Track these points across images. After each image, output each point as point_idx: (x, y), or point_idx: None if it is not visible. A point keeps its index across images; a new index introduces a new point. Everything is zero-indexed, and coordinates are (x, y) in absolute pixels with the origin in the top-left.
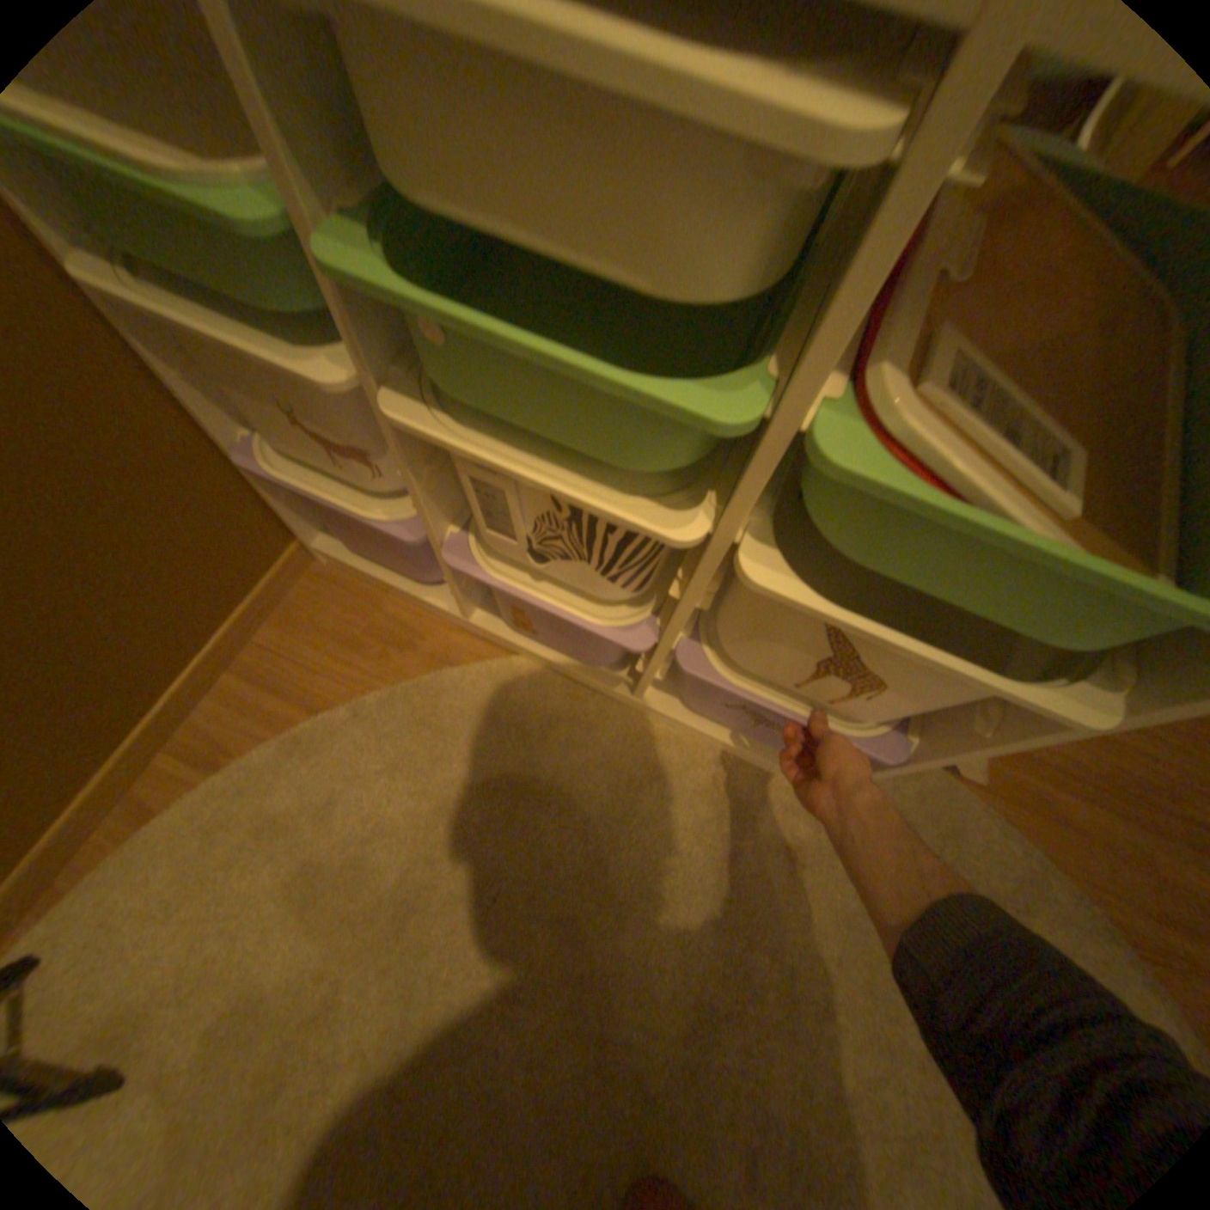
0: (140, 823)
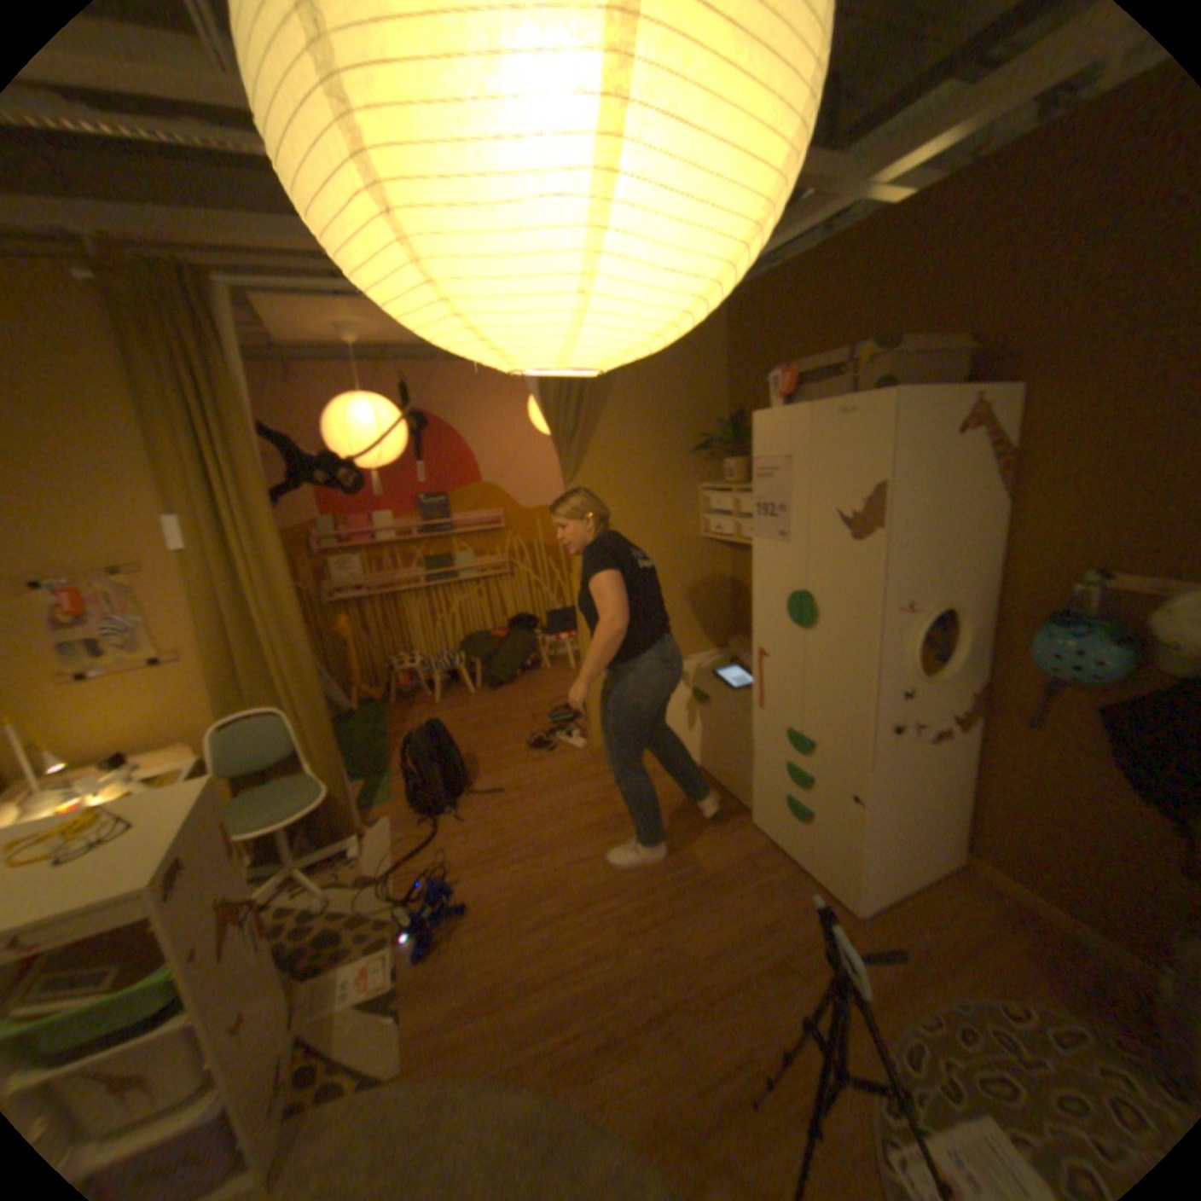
0: None
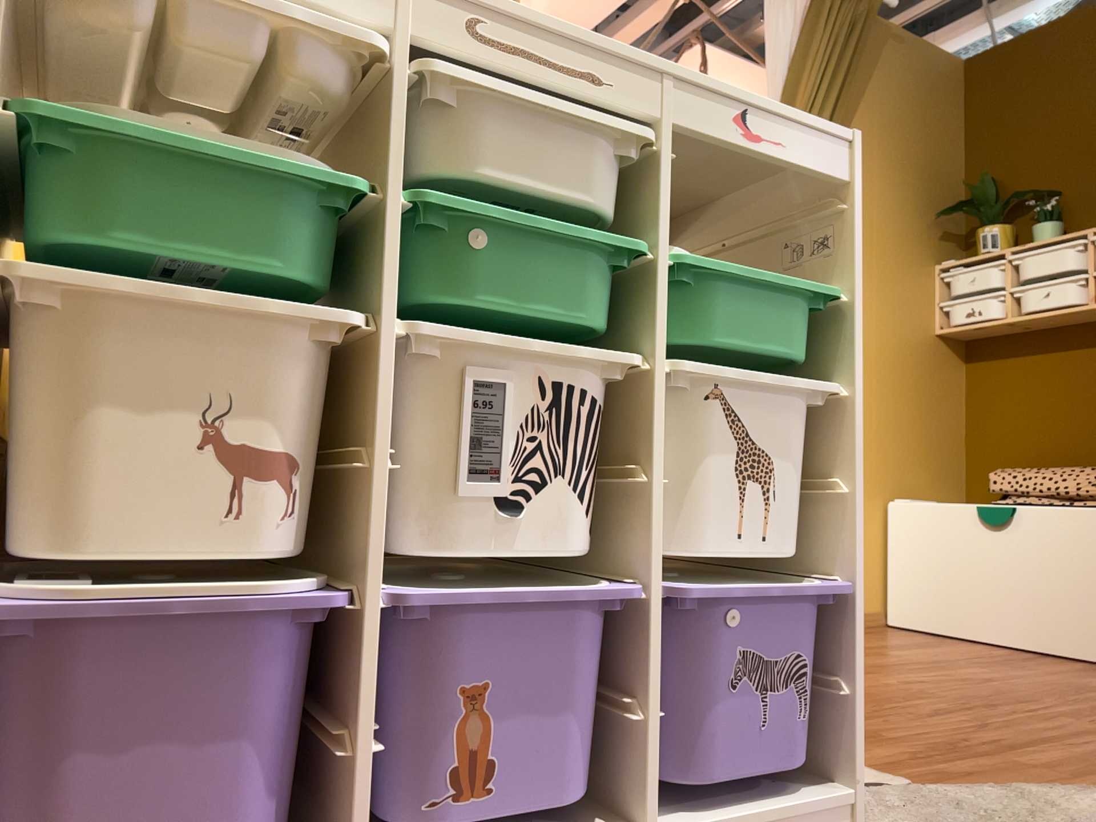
0: None
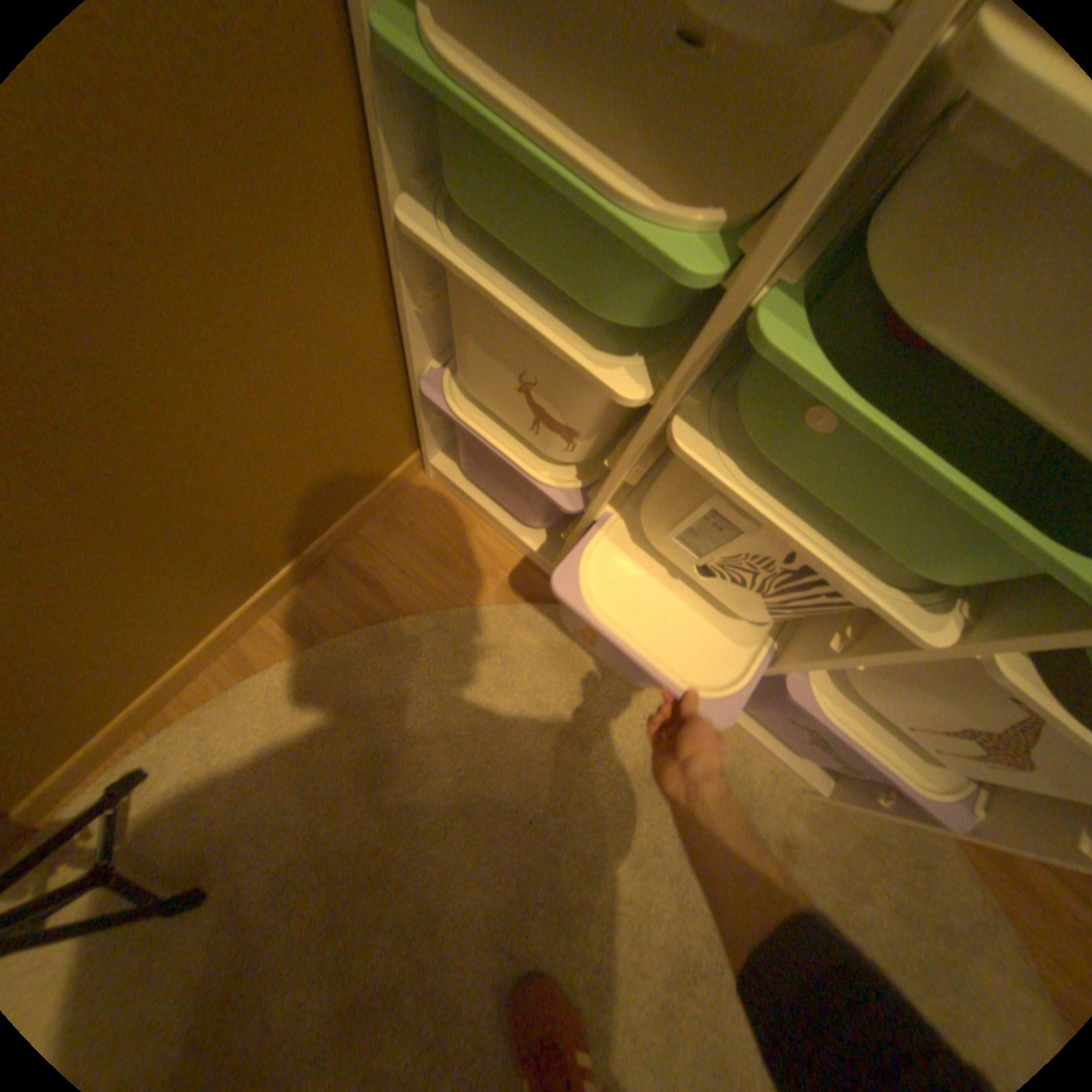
0: (243, 675)
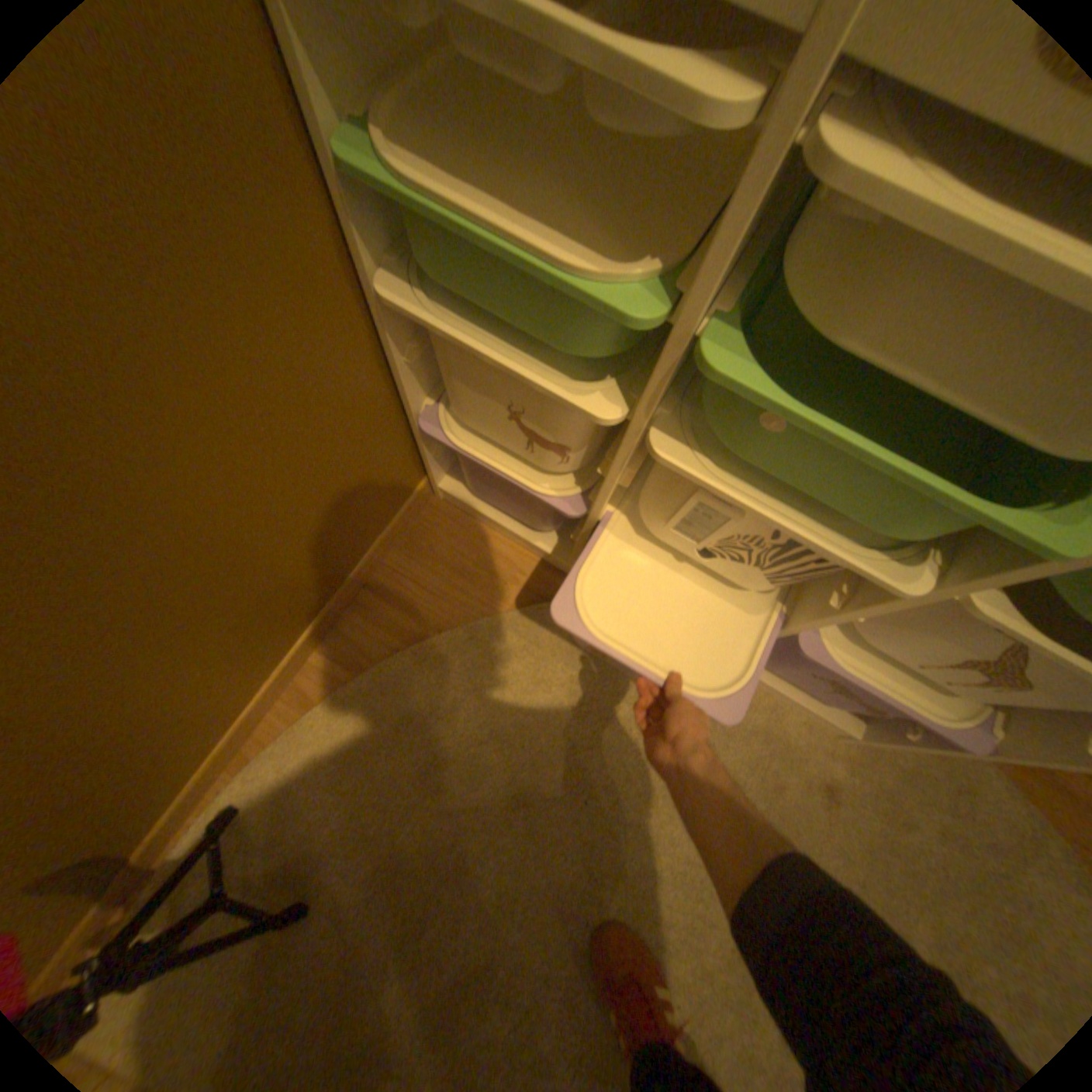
0: (304, 709)
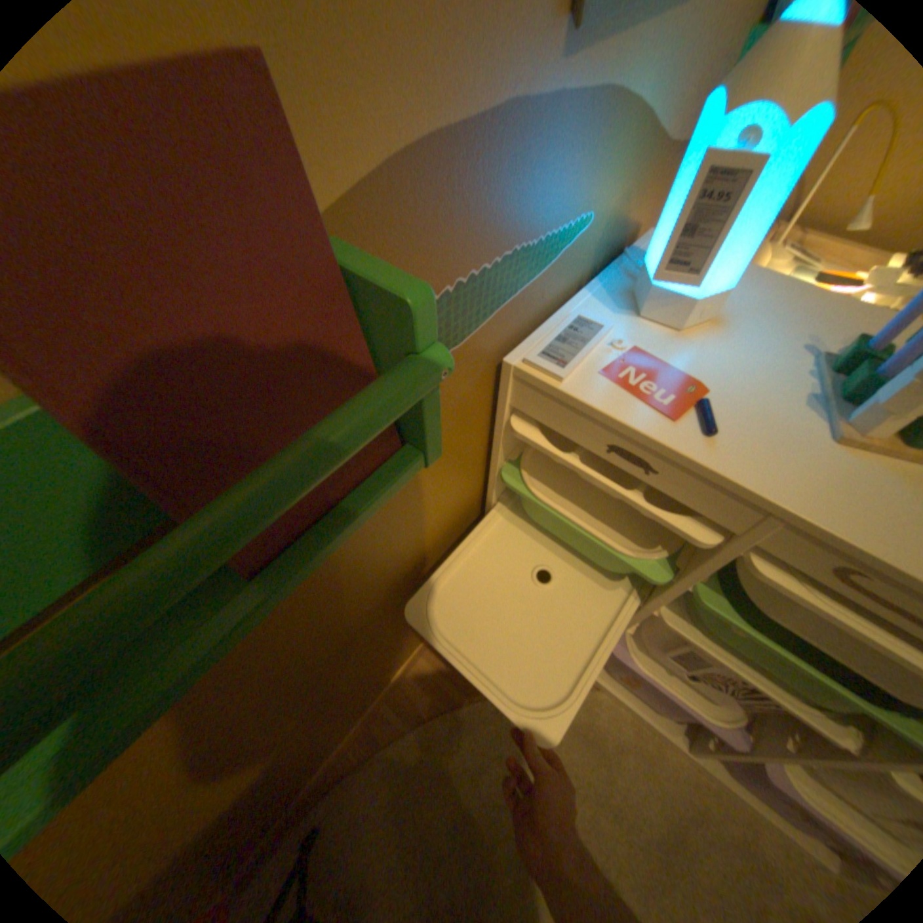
0: (372, 752)
